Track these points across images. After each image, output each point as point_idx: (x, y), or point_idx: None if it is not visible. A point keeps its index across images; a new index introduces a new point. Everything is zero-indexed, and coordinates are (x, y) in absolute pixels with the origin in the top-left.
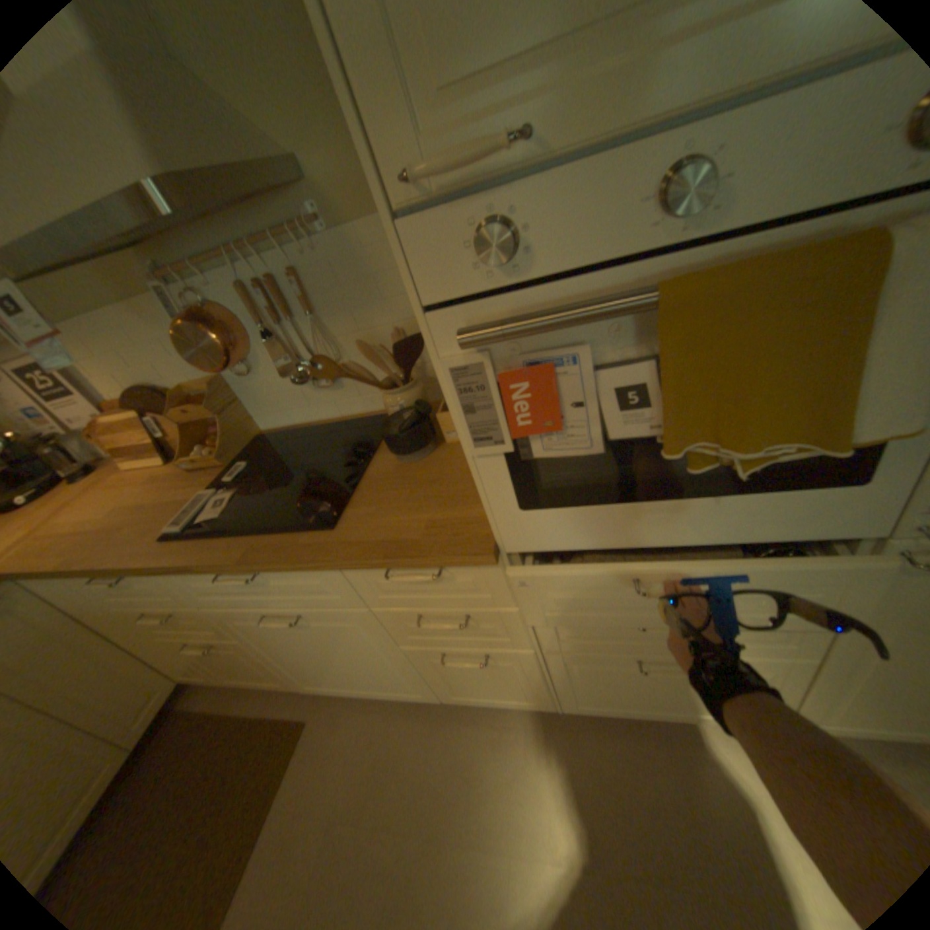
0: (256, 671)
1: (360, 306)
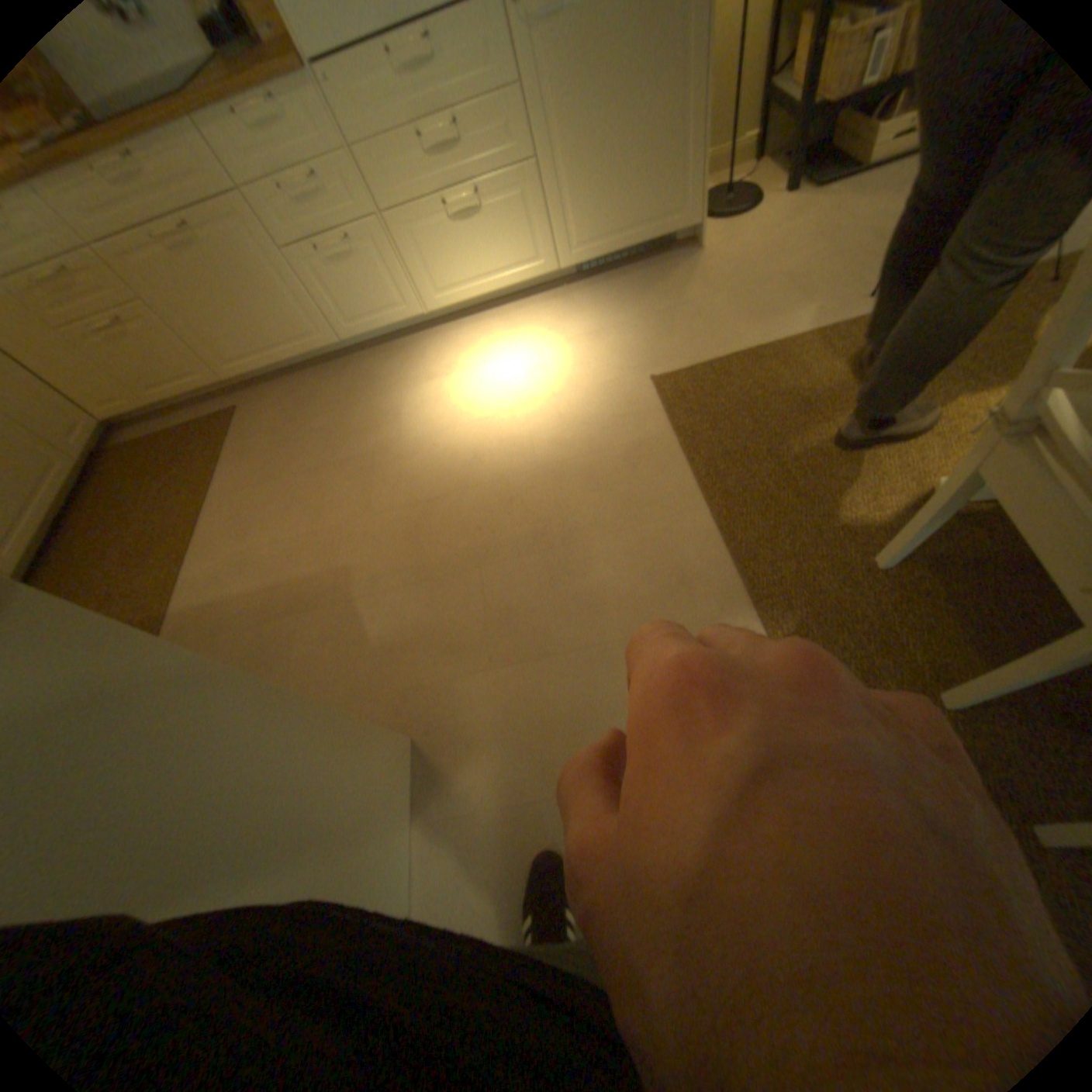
0: (171, 355)
1: None
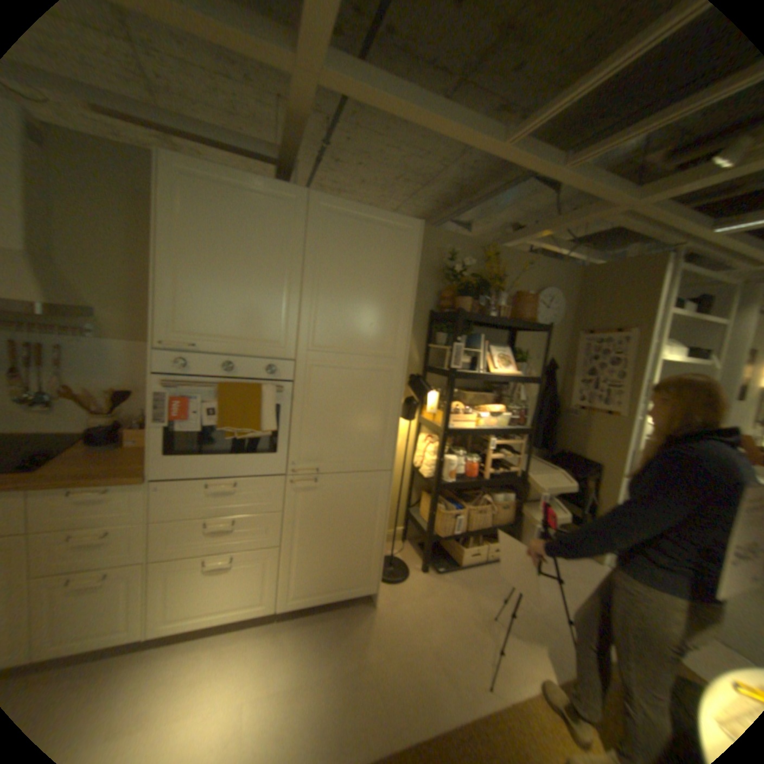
0: None
1: (92, 375)
